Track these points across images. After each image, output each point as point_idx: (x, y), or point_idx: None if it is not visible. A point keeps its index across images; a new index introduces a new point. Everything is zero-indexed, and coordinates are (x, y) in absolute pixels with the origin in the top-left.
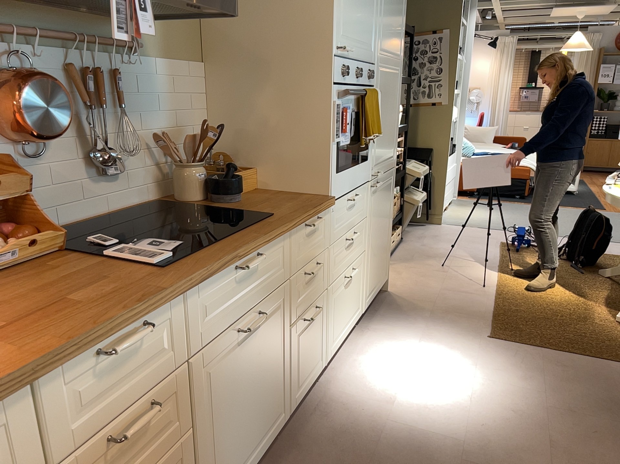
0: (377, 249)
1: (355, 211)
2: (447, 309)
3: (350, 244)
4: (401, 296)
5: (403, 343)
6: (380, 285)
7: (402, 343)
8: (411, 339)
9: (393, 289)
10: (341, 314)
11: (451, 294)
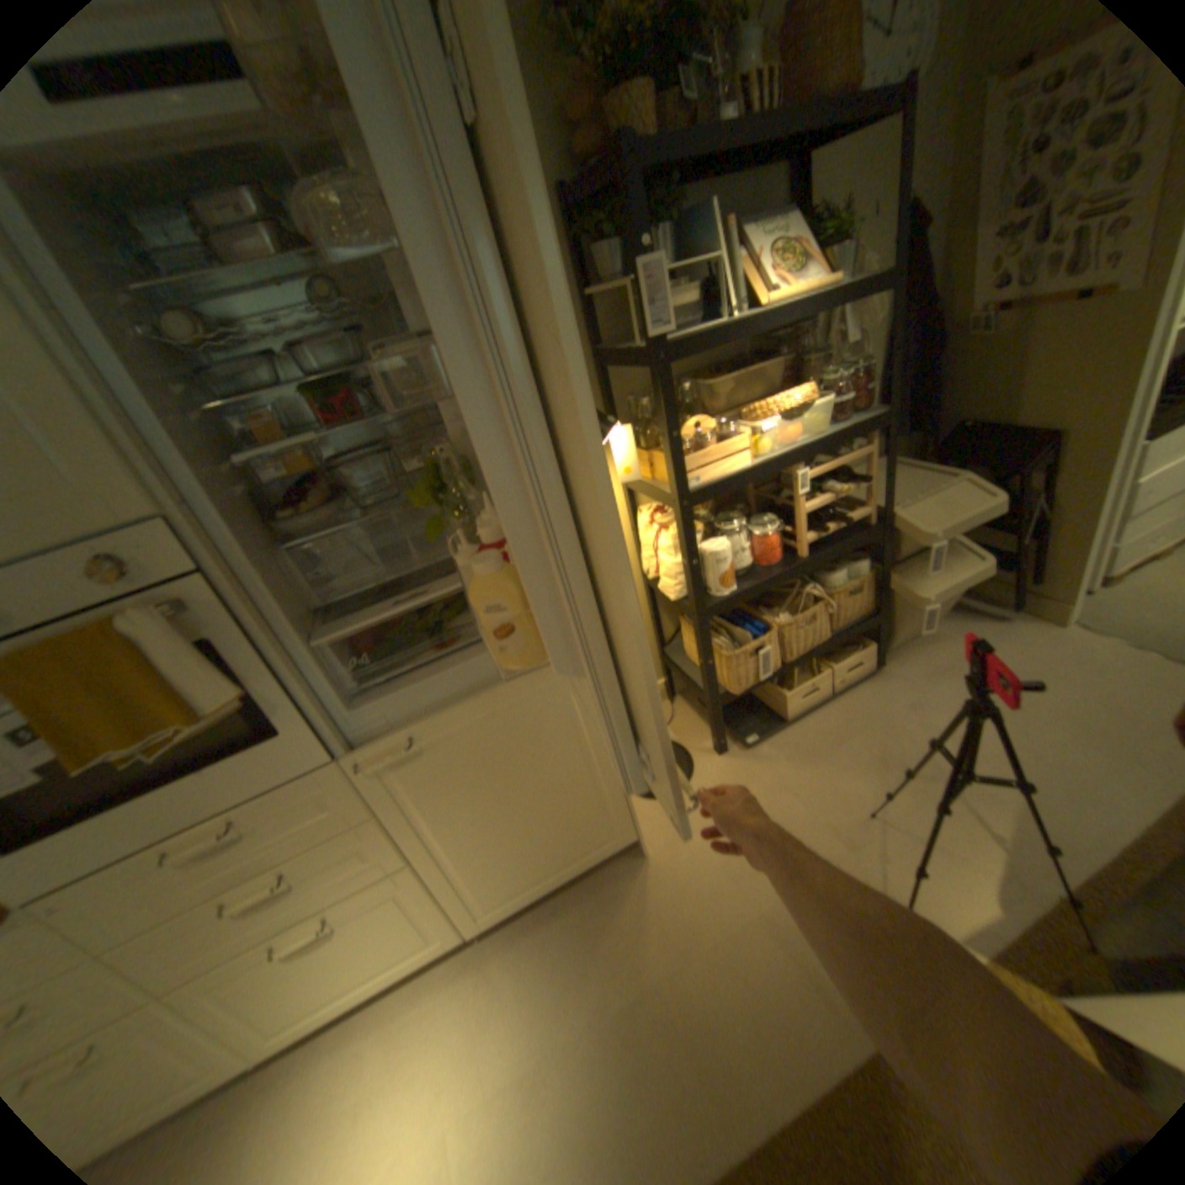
0: (504, 834)
1: (250, 848)
2: (683, 1016)
3: (266, 899)
4: (647, 891)
5: (467, 1071)
6: (574, 870)
7: (467, 1070)
8: (491, 1075)
9: (659, 859)
10: (290, 994)
11: (760, 957)
